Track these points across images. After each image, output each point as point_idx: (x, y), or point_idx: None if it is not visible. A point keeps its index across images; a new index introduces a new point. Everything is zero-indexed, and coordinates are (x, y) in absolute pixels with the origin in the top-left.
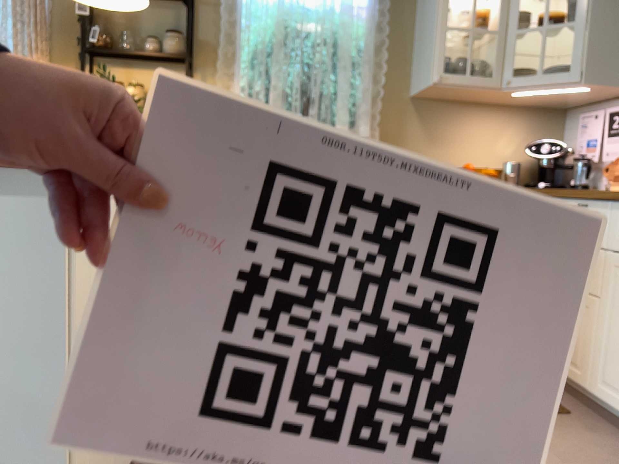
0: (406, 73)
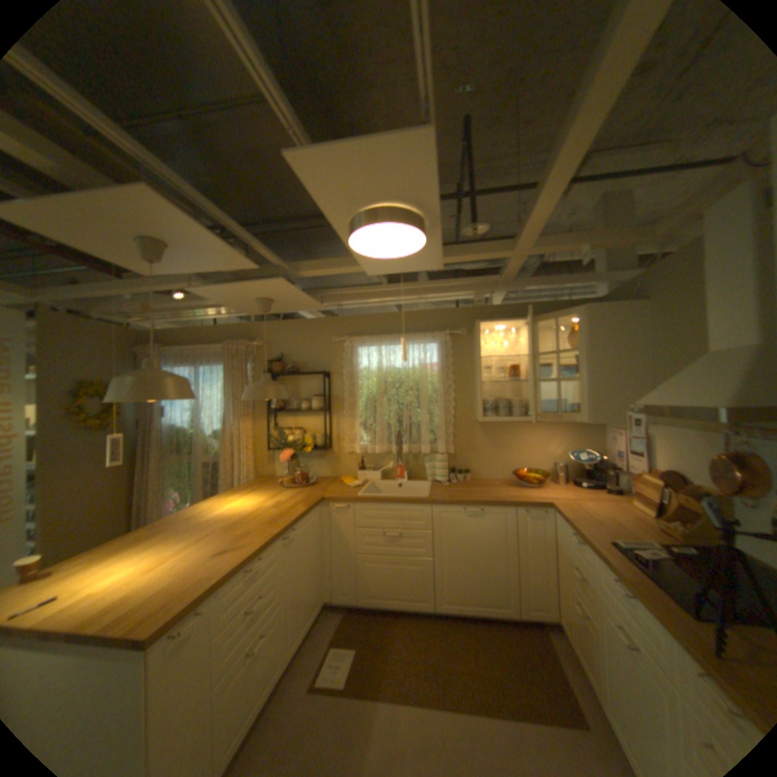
0: (471, 403)
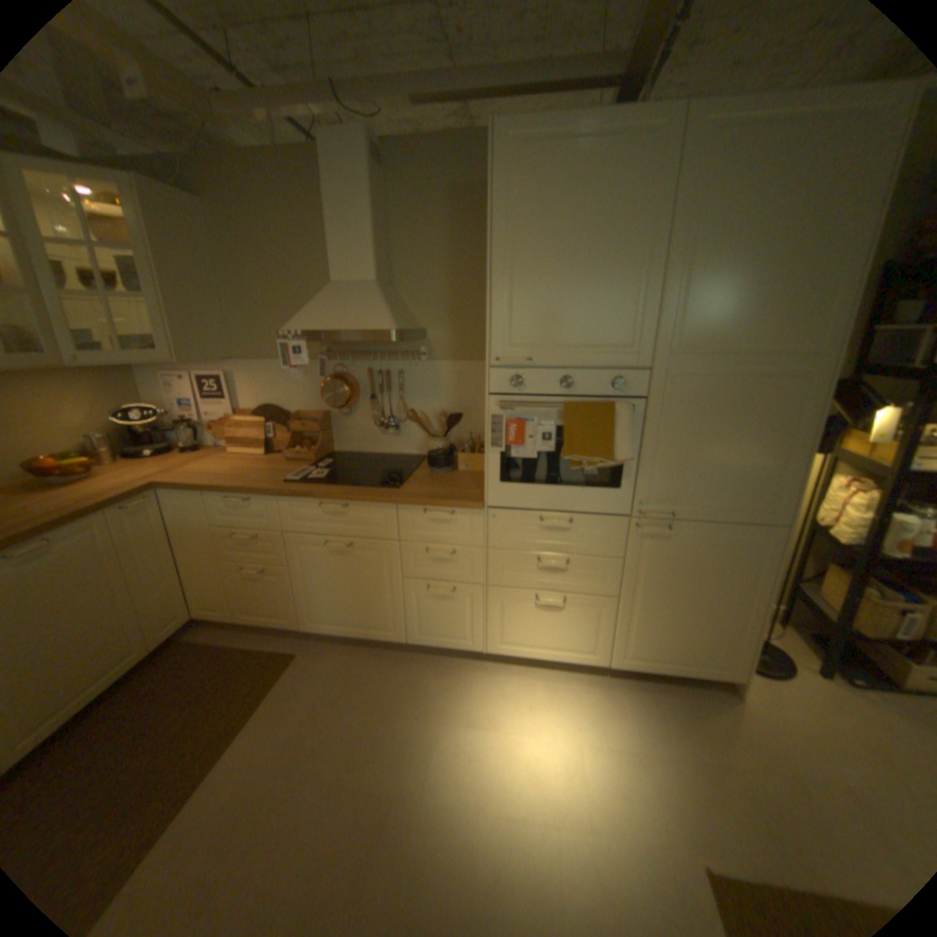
0: None
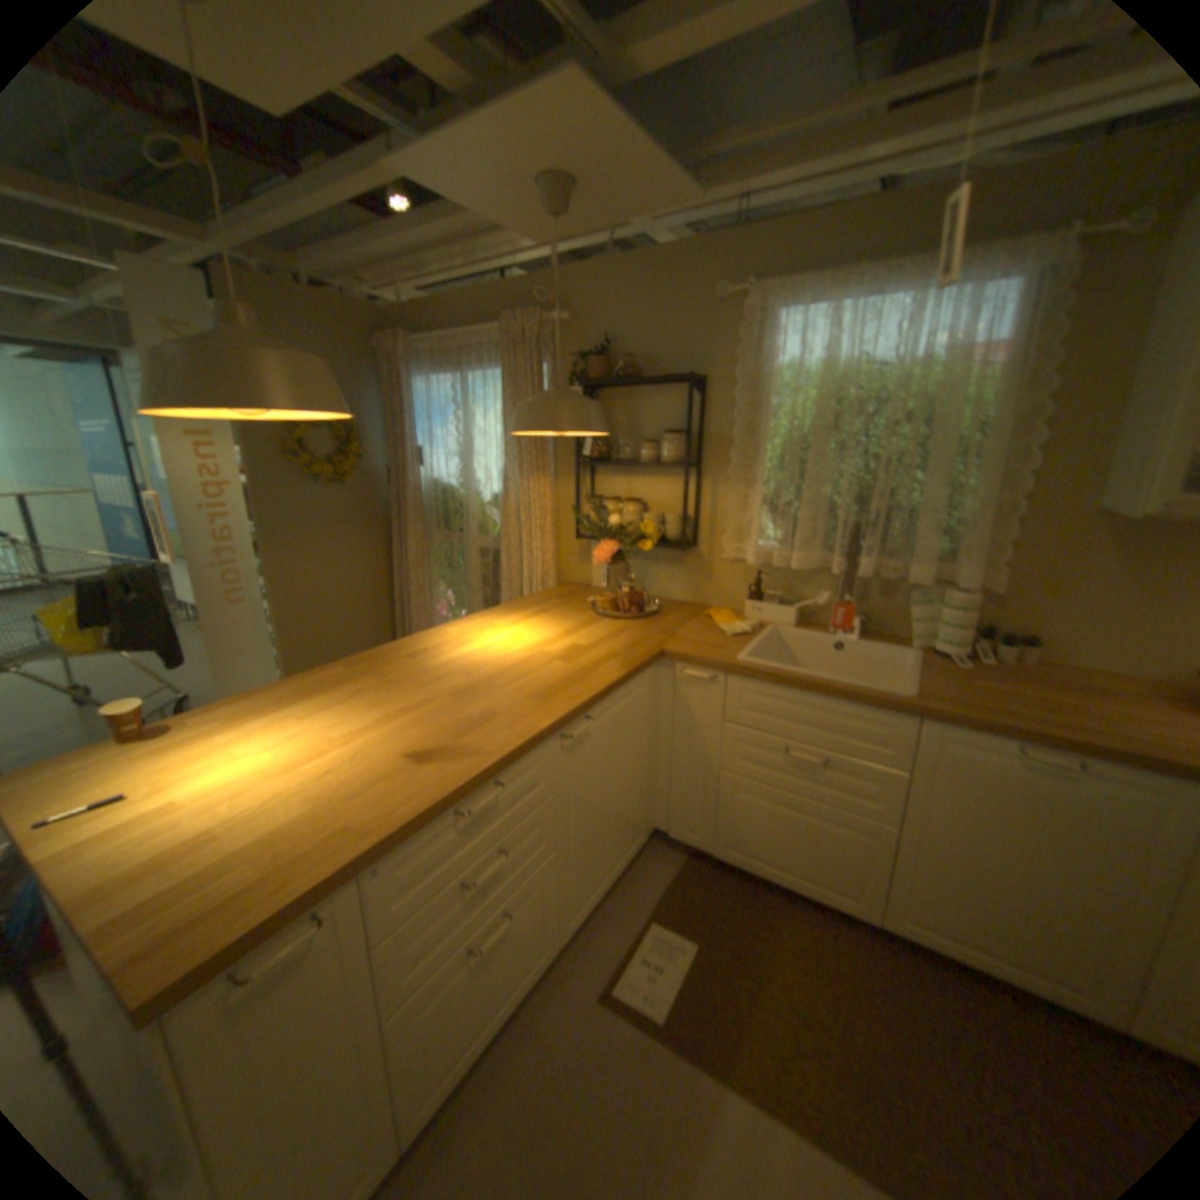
0: (1096, 460)
